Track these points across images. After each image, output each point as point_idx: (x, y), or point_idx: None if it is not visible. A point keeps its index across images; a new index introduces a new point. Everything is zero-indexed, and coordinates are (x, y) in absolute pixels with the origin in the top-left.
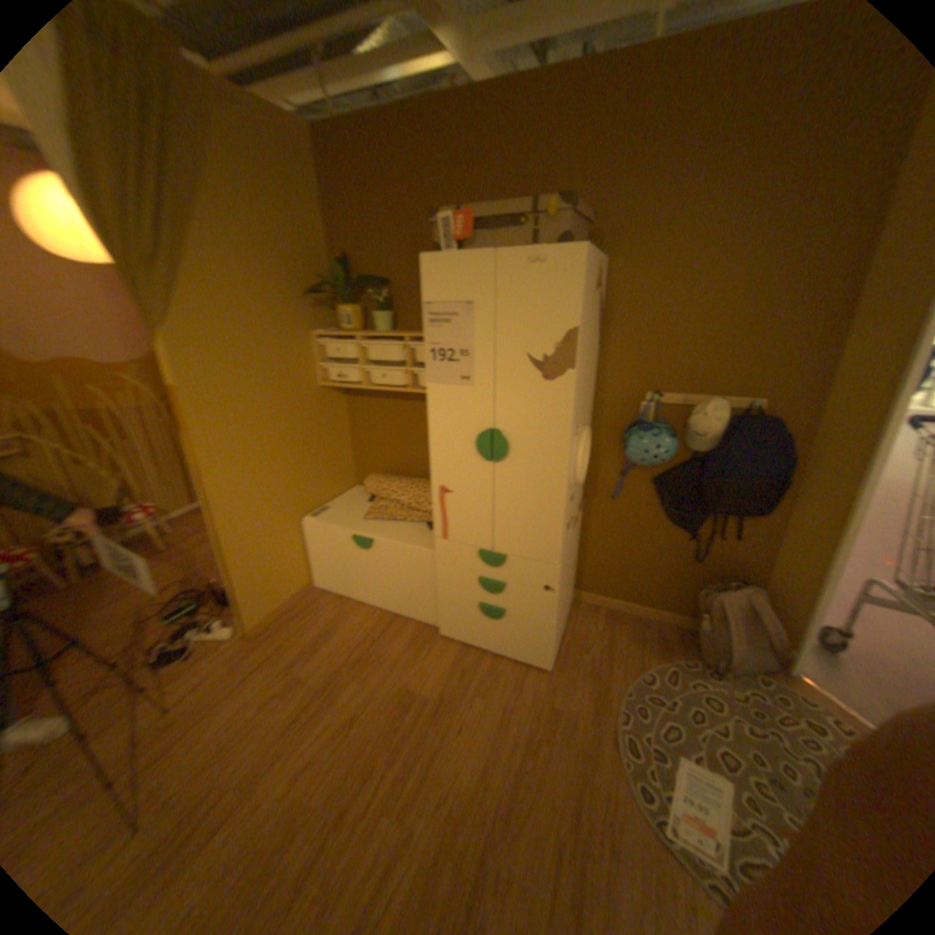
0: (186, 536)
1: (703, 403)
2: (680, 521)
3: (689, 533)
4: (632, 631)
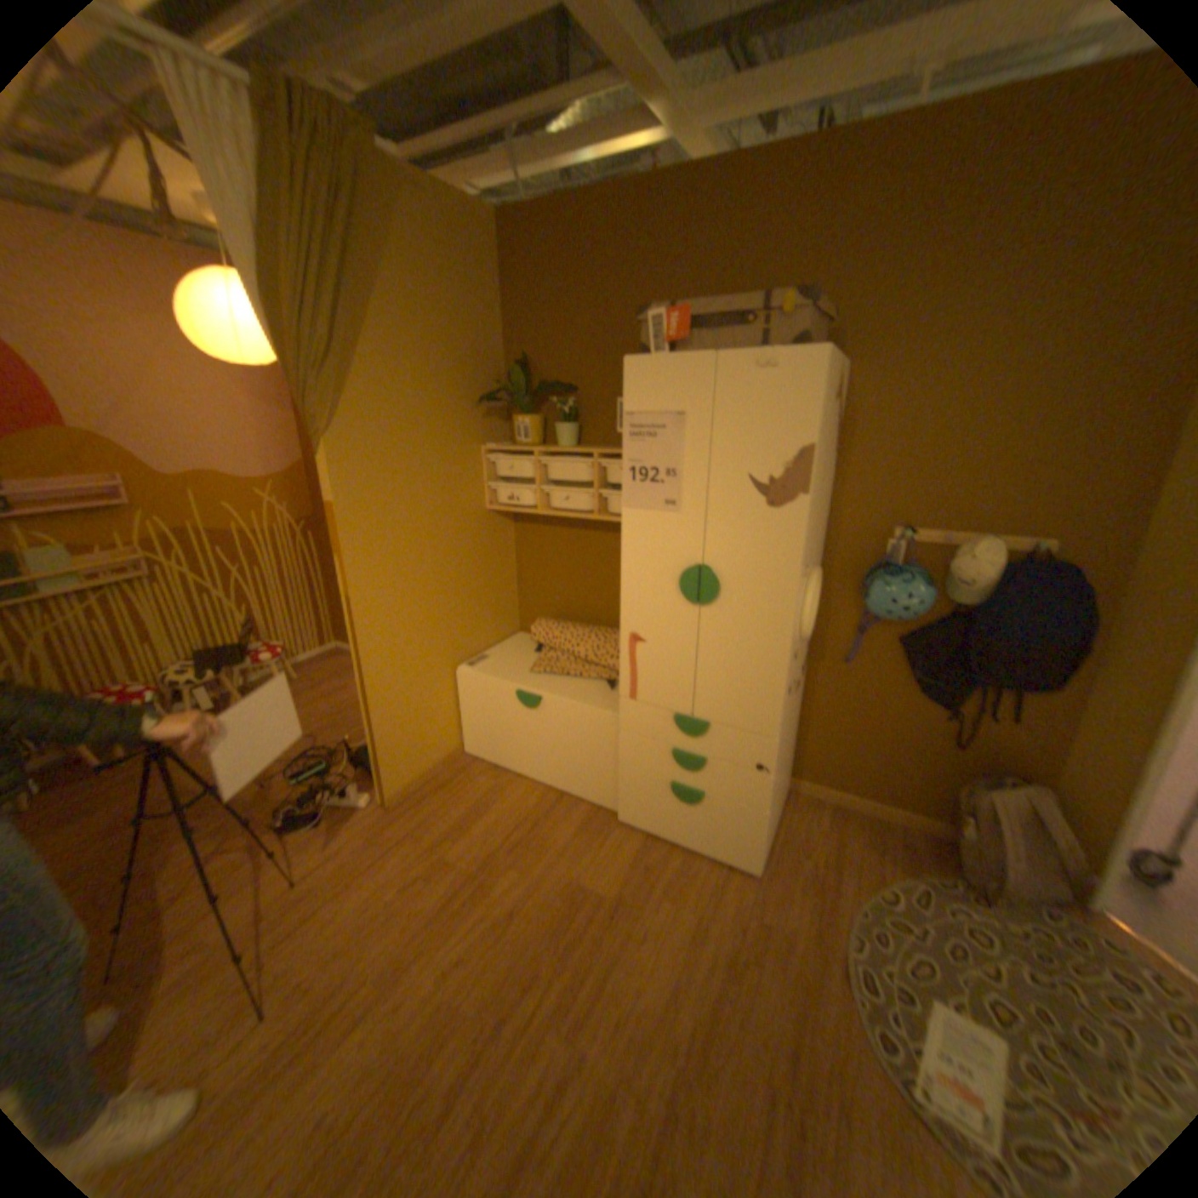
0: (314, 683)
1: (970, 544)
2: (935, 694)
3: (946, 710)
4: (866, 836)
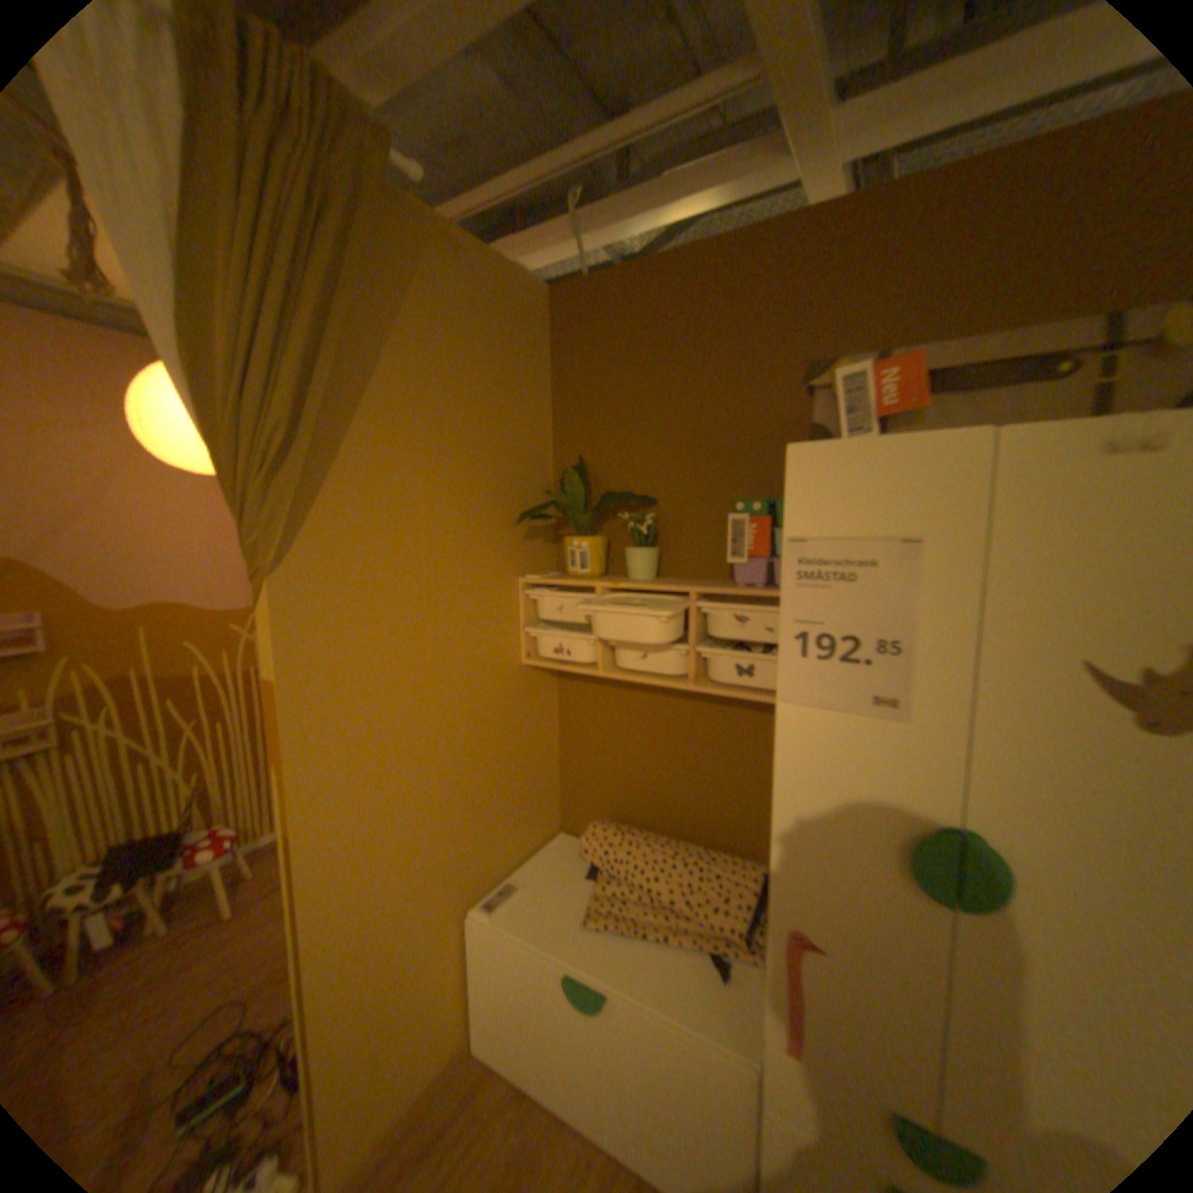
0: None
1: None
2: None
3: None
4: None
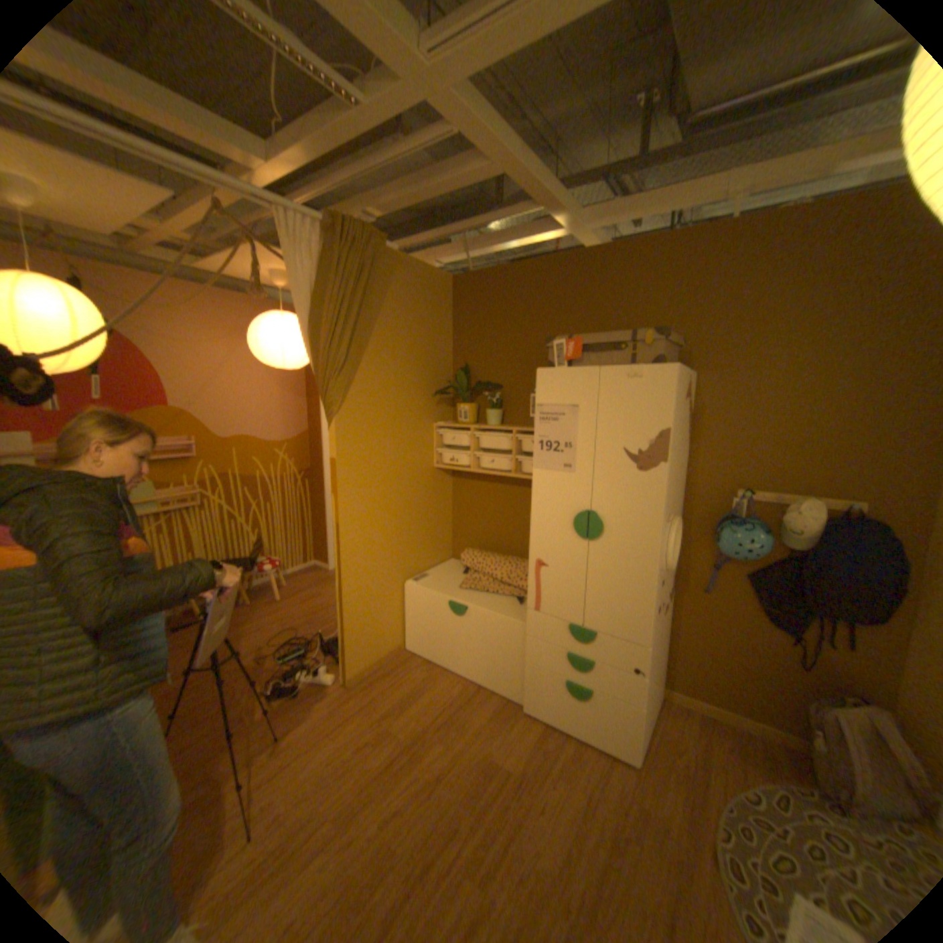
0: (298, 590)
1: (797, 503)
2: (780, 623)
3: (792, 637)
4: (731, 744)
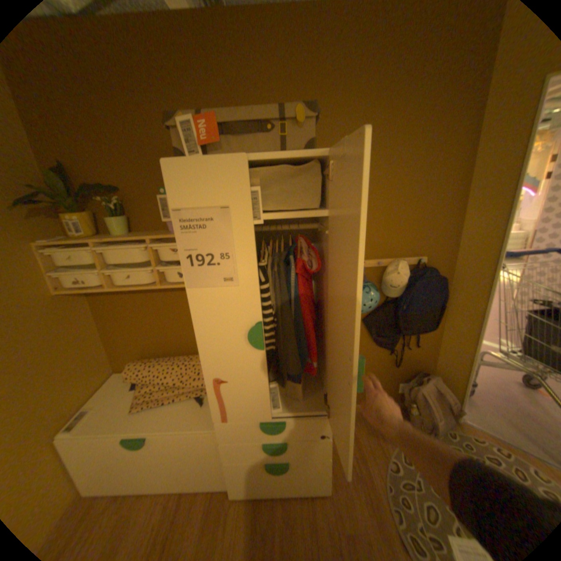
0: None
1: (393, 265)
2: (383, 344)
3: (387, 350)
4: (364, 427)
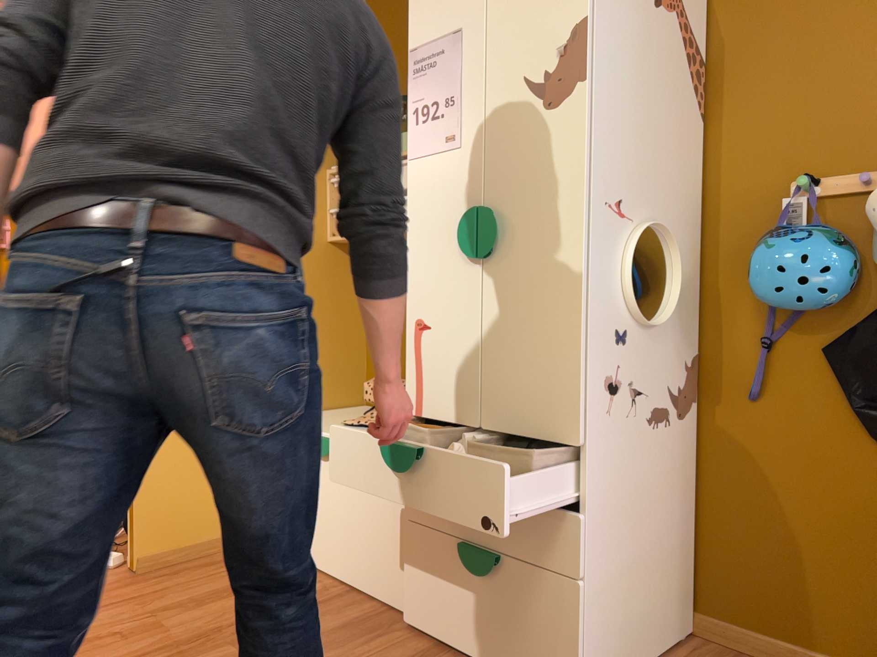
0: None
1: None
2: None
3: None
4: None
